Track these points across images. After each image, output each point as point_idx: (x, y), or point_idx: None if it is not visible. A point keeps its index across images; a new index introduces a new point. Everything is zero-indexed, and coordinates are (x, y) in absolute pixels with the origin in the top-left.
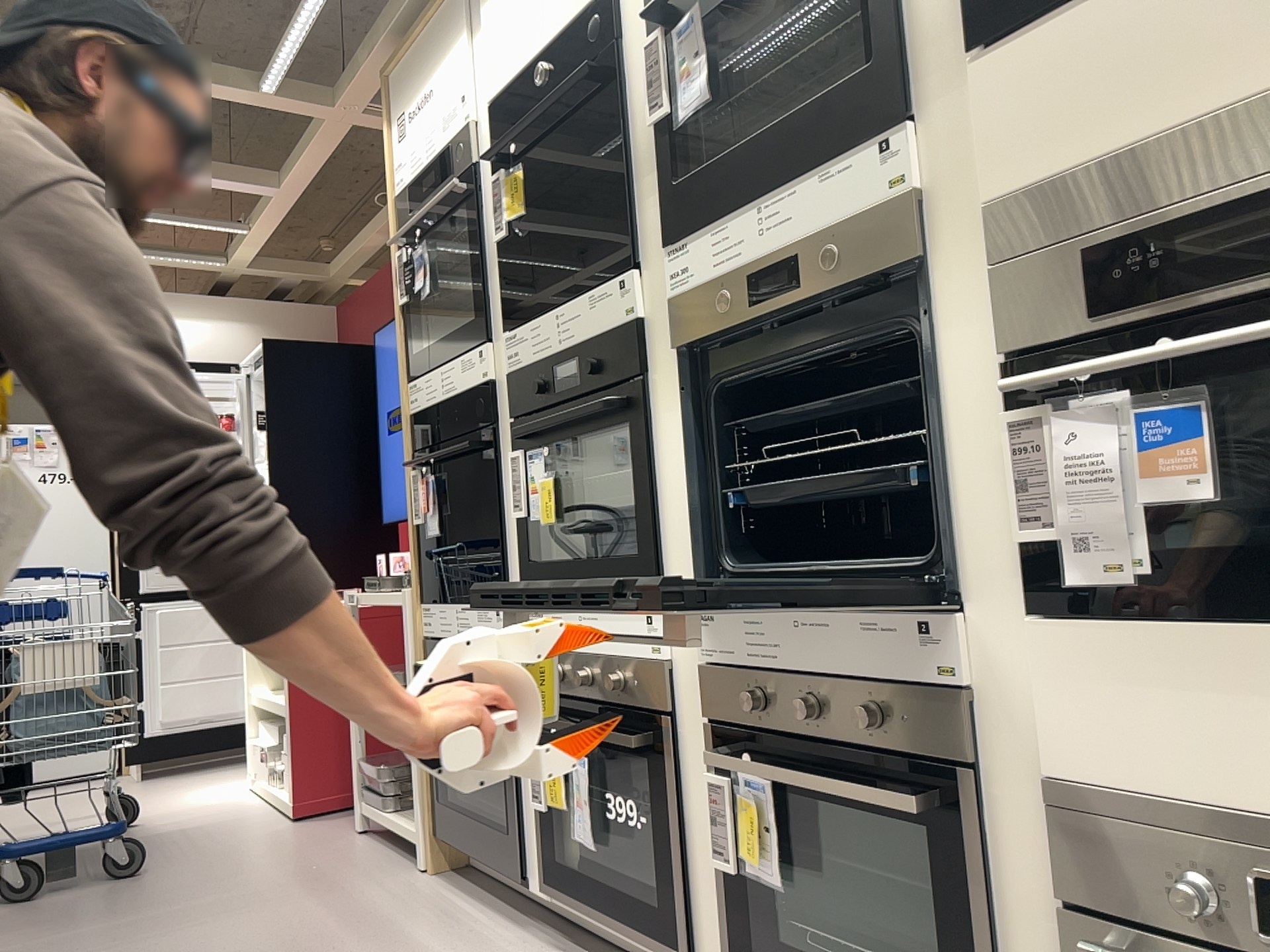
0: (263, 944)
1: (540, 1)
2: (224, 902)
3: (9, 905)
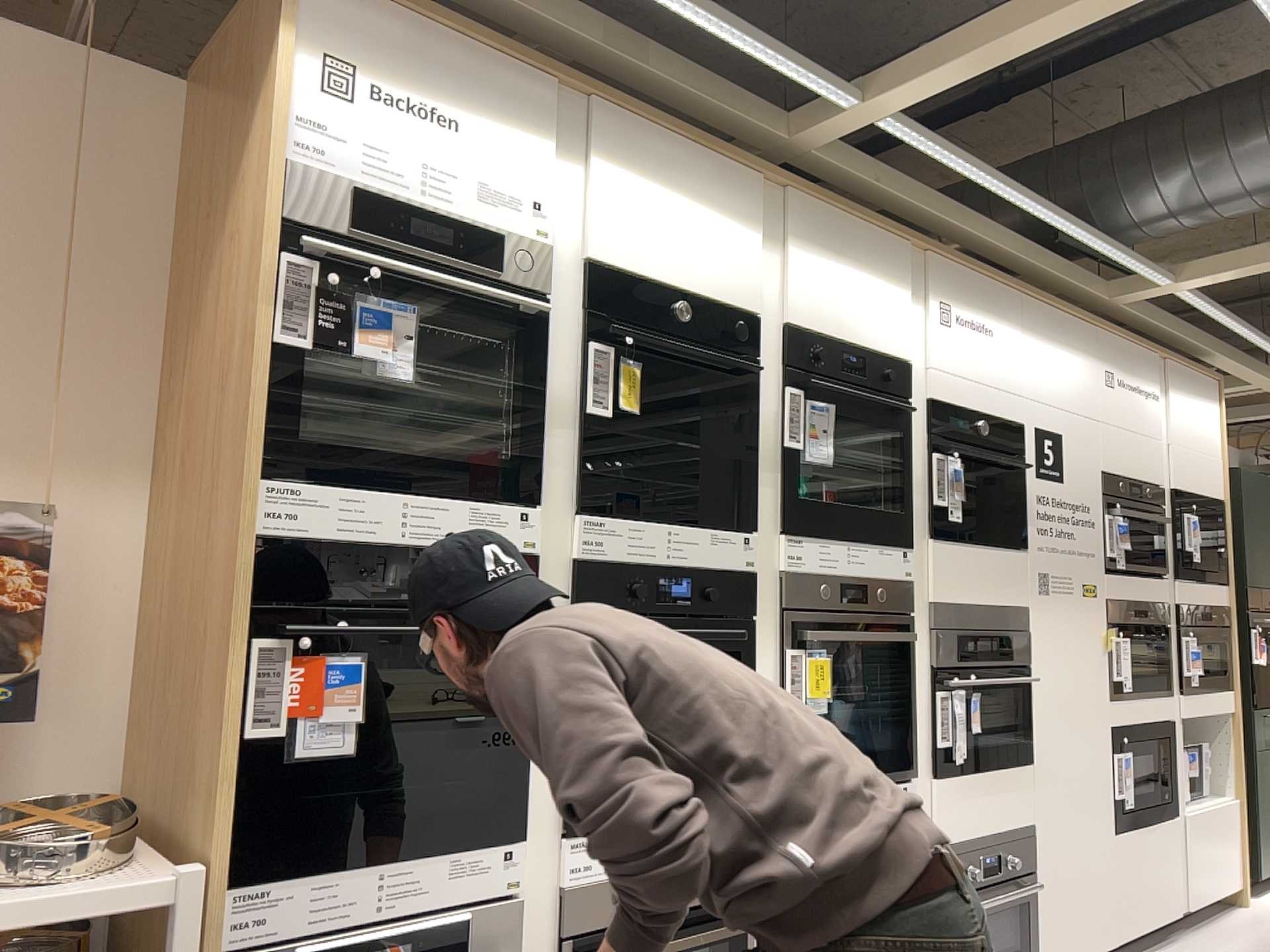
0: None
1: (687, 257)
2: None
3: None
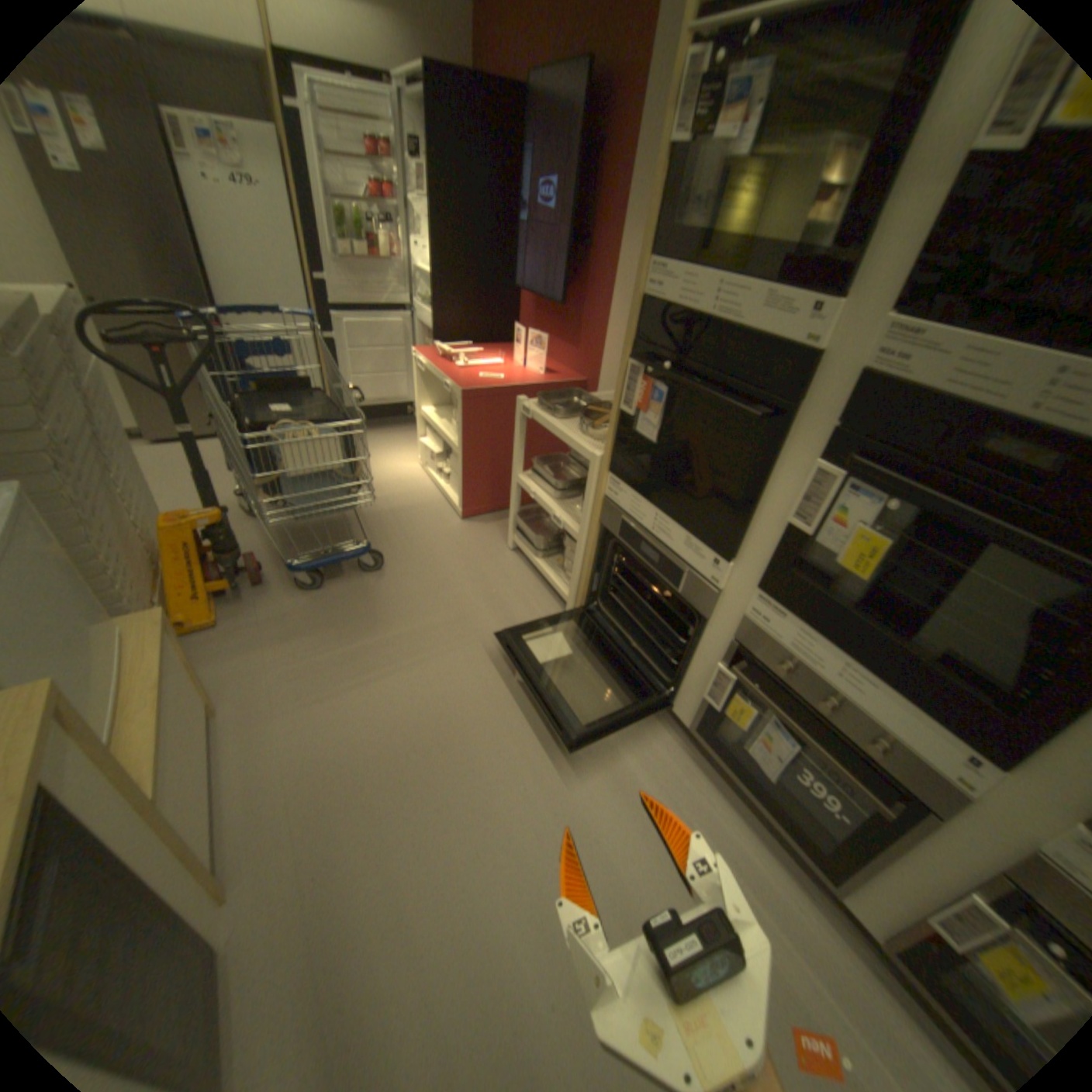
0: (493, 697)
1: None
2: (449, 627)
3: (307, 593)
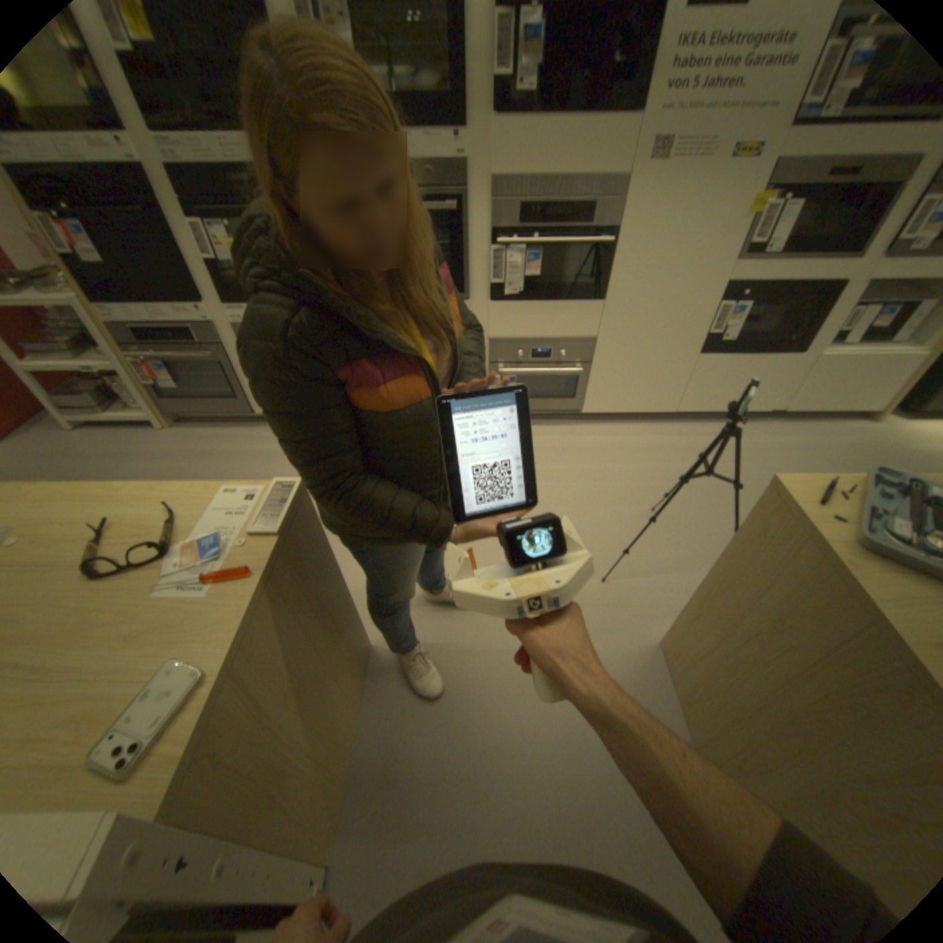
0: None
1: None
2: None
3: None
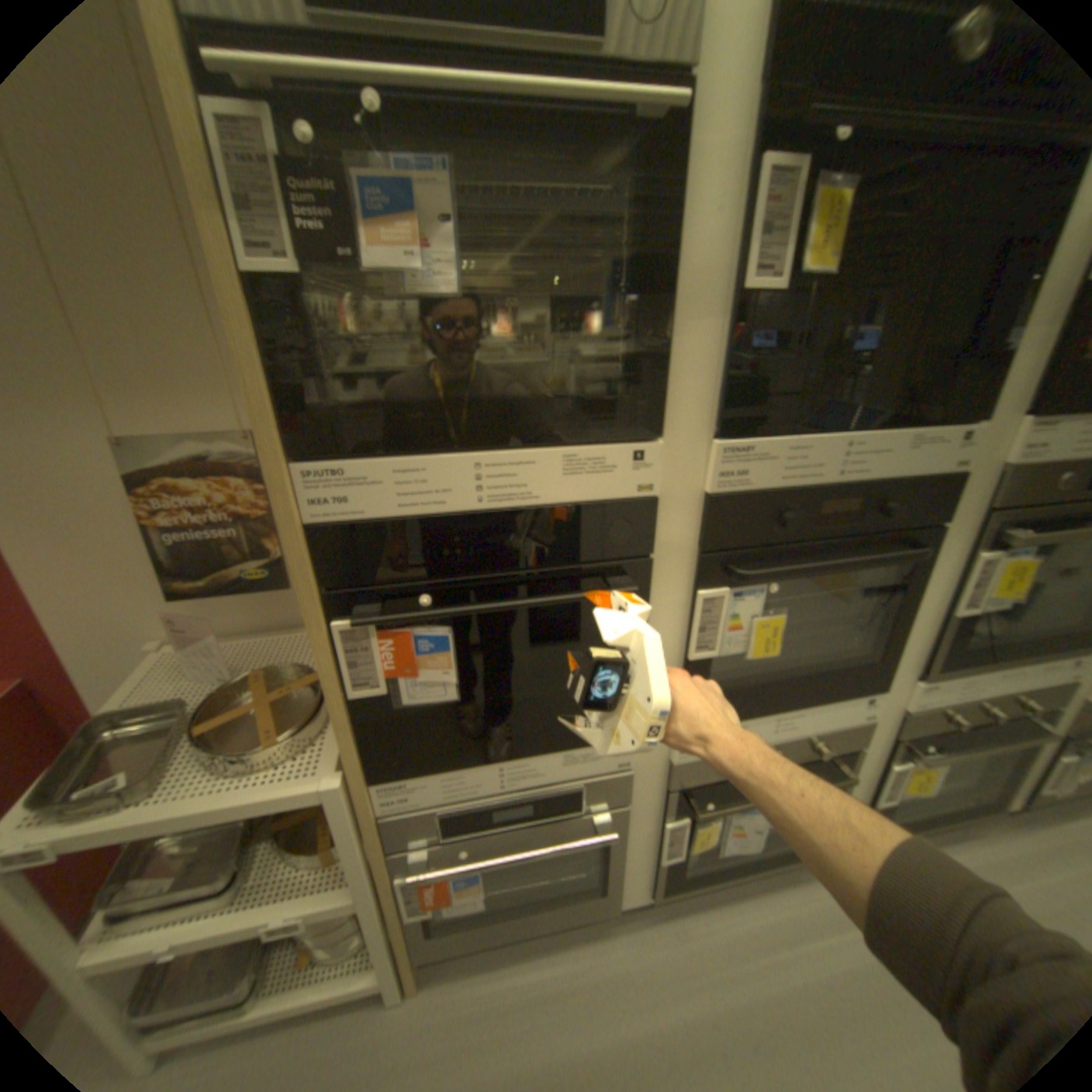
0: None
1: None
2: None
3: None
